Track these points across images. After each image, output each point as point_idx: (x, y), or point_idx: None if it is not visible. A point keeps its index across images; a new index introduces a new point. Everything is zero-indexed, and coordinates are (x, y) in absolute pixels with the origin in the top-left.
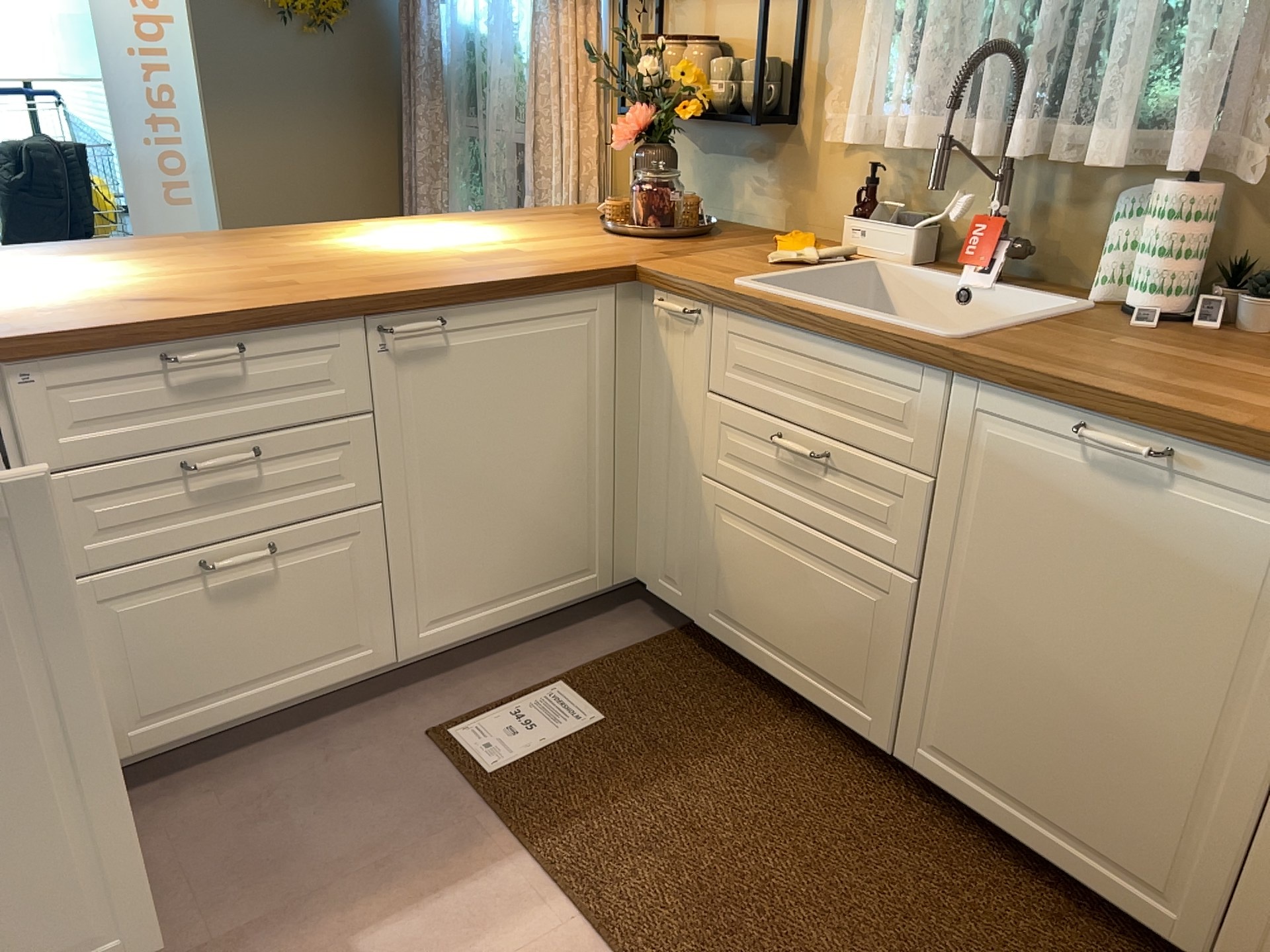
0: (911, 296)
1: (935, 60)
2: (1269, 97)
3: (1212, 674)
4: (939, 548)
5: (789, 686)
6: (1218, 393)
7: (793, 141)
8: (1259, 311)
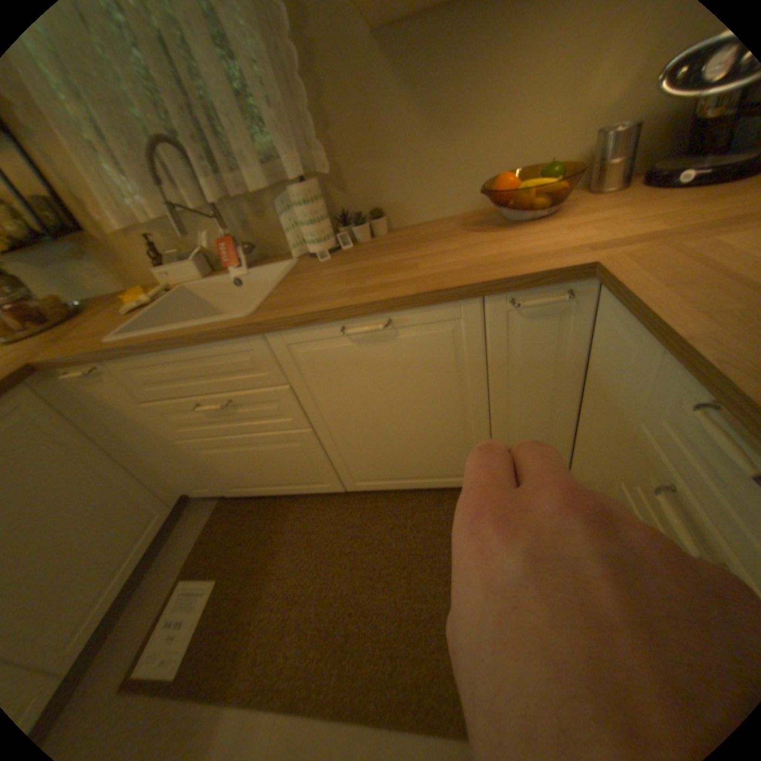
0: (215, 294)
1: (136, 163)
2: (312, 124)
3: (451, 398)
4: (313, 411)
5: (288, 493)
6: (387, 280)
7: (92, 240)
8: (364, 231)
